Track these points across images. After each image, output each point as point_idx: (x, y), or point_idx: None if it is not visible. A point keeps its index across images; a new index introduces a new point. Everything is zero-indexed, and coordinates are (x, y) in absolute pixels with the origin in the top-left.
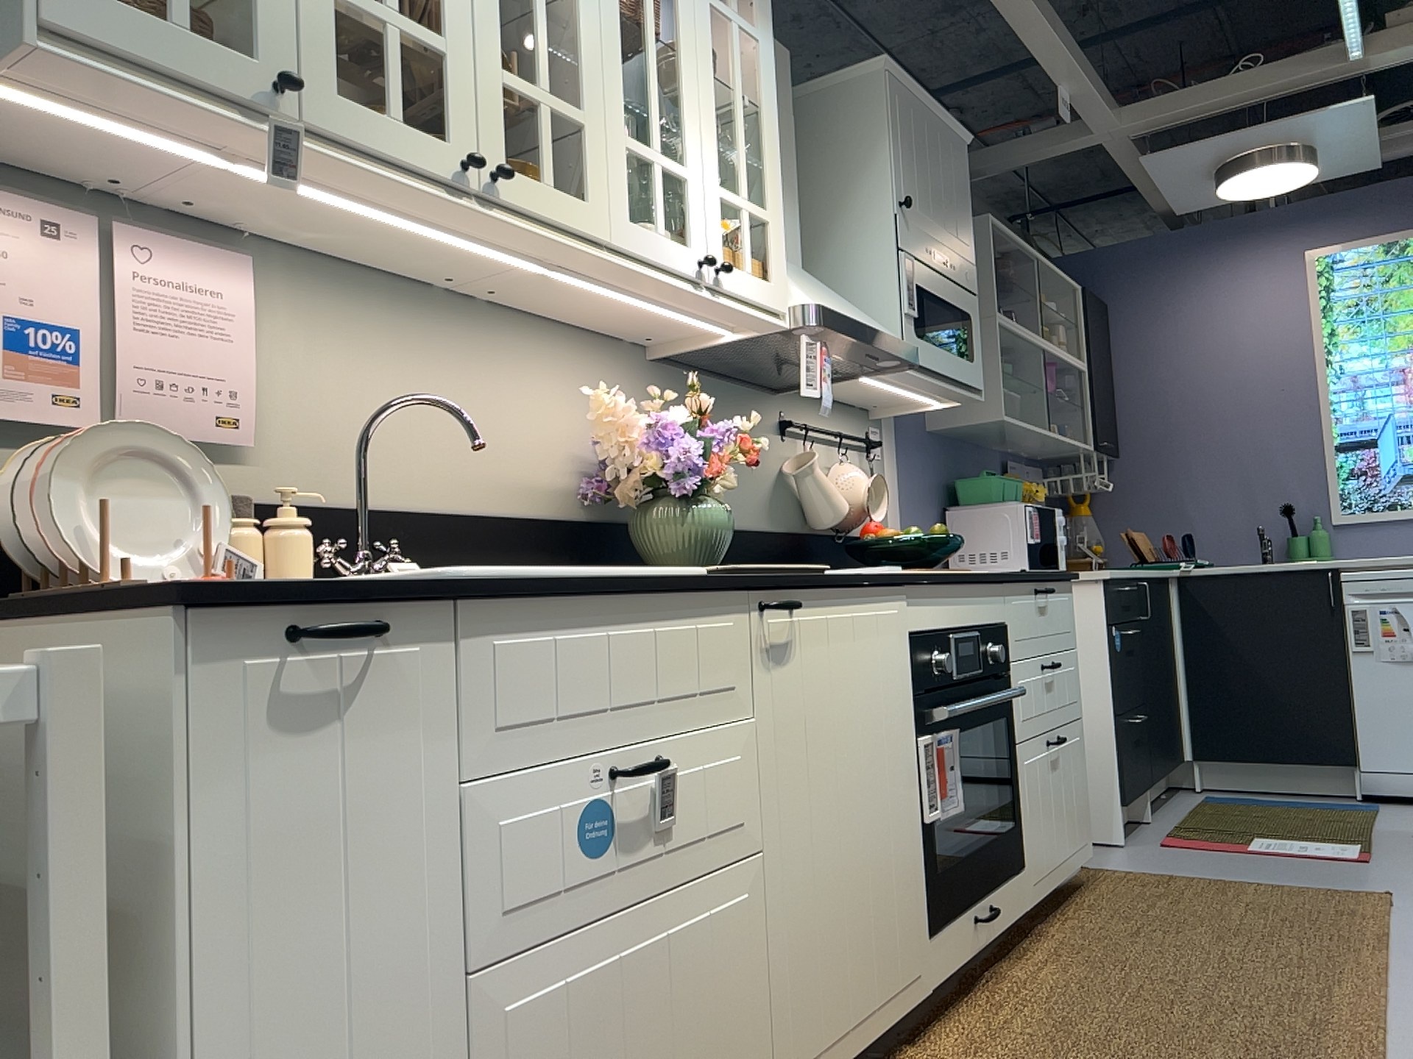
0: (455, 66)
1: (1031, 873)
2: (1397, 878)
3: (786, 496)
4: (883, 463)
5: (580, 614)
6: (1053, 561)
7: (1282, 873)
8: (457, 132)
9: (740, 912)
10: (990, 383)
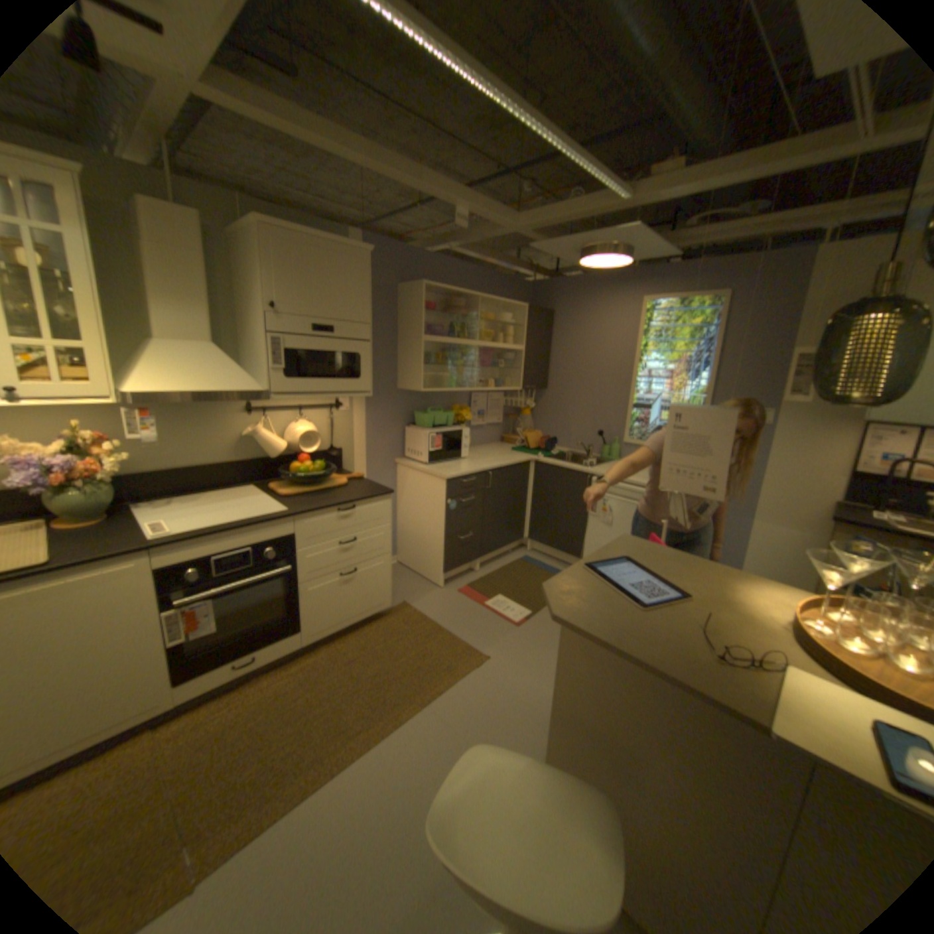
0: None
1: (308, 633)
2: (510, 646)
3: (249, 443)
4: (348, 412)
5: None
6: (453, 455)
7: (470, 629)
8: None
9: None
10: (418, 372)
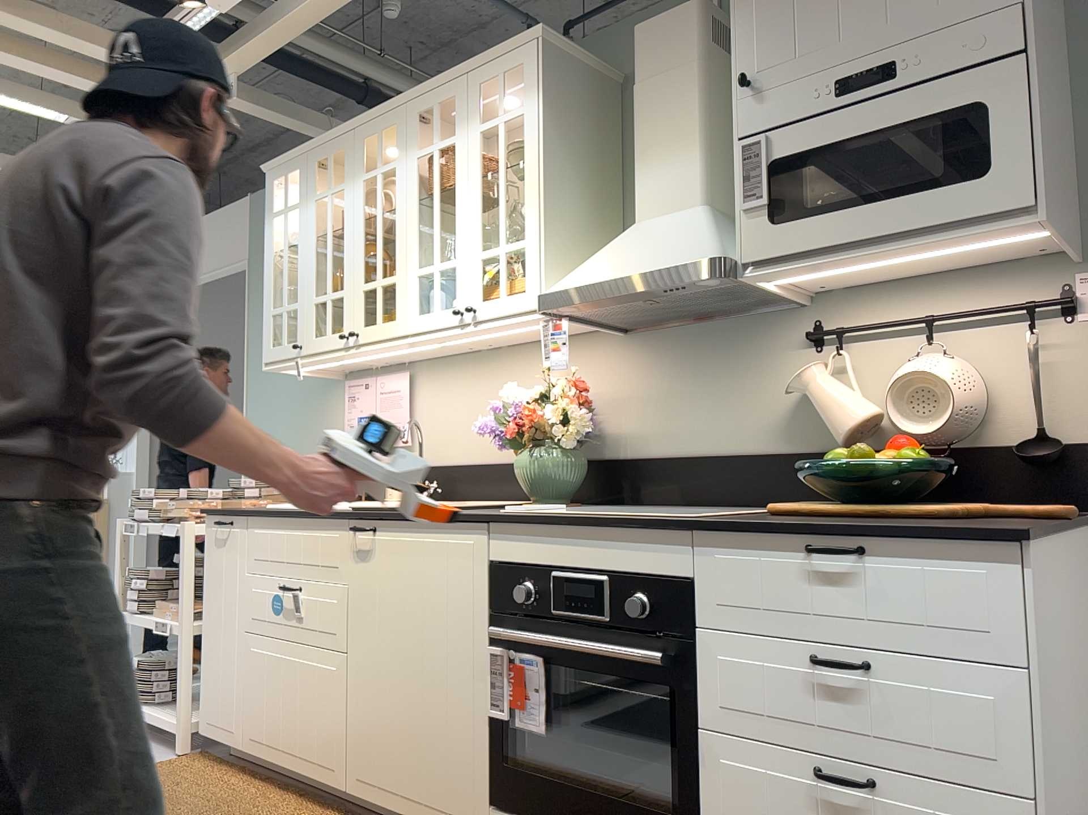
0: (345, 298)
1: None
2: None
3: (811, 413)
4: None
5: (279, 524)
6: None
7: None
8: (345, 325)
9: (331, 675)
10: None
